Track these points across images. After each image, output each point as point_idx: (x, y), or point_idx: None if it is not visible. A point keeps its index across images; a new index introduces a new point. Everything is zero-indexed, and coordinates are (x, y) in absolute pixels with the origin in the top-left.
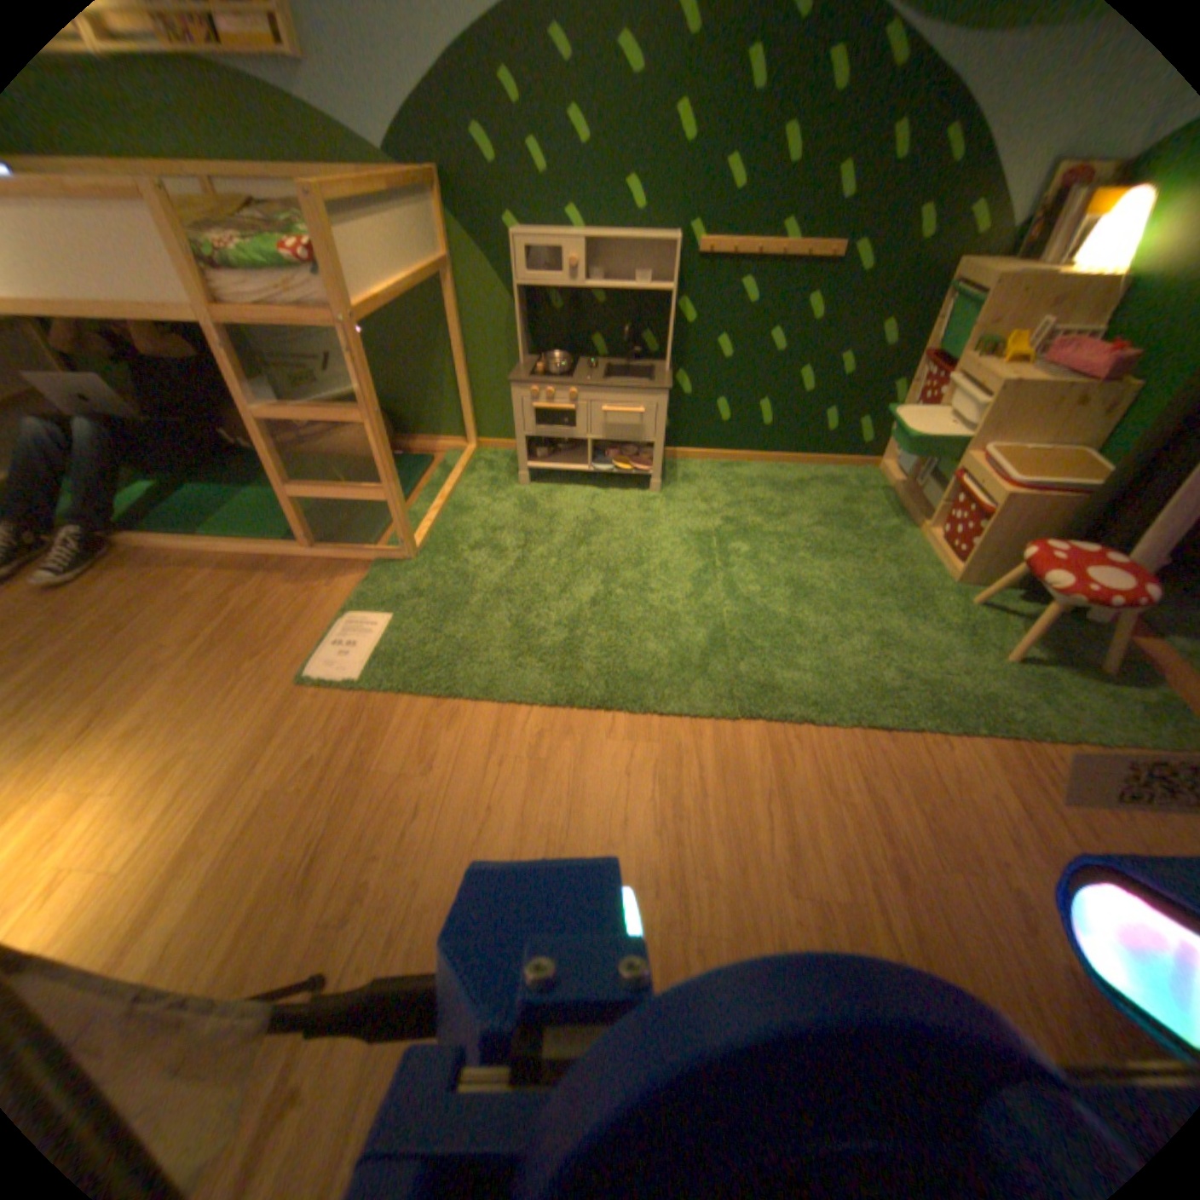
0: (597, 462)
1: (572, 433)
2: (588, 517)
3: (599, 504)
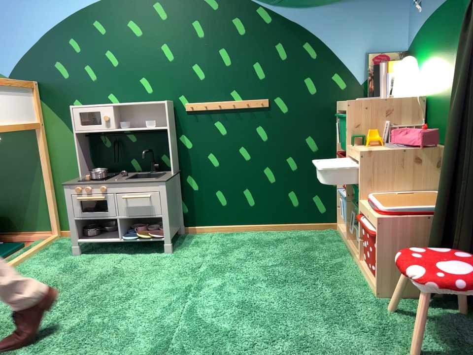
0: (129, 236)
1: (107, 216)
2: (111, 273)
3: (125, 265)
